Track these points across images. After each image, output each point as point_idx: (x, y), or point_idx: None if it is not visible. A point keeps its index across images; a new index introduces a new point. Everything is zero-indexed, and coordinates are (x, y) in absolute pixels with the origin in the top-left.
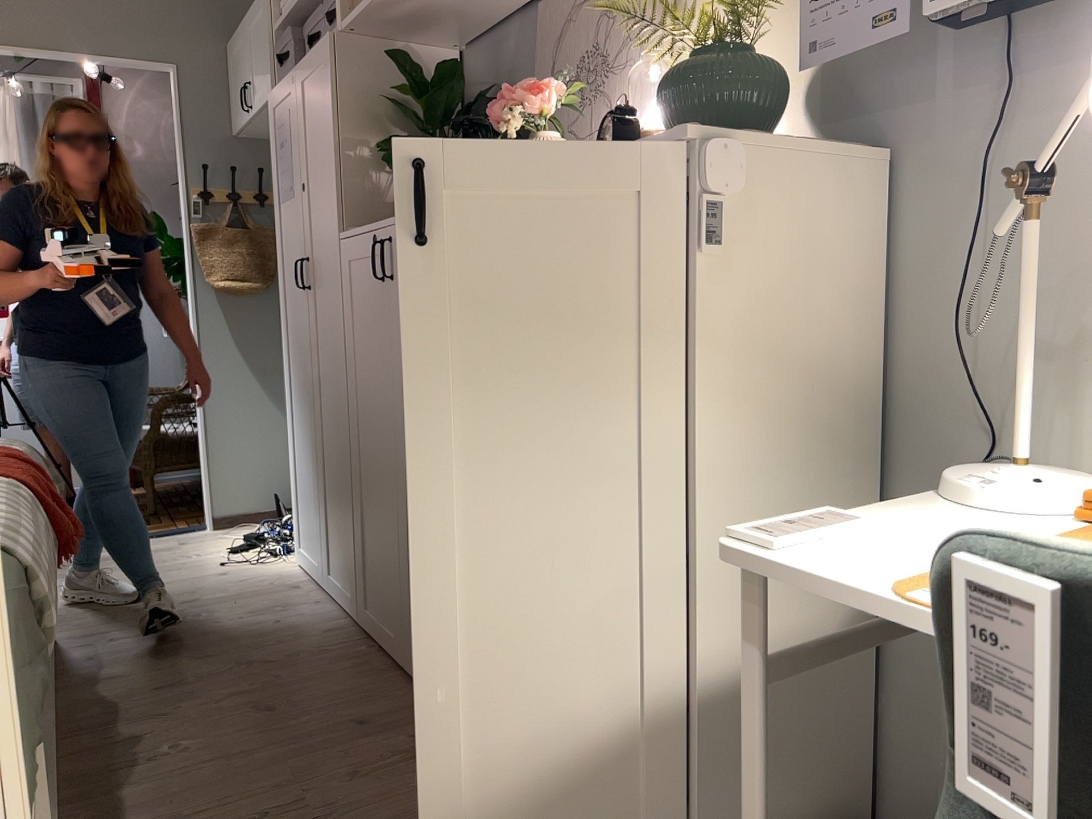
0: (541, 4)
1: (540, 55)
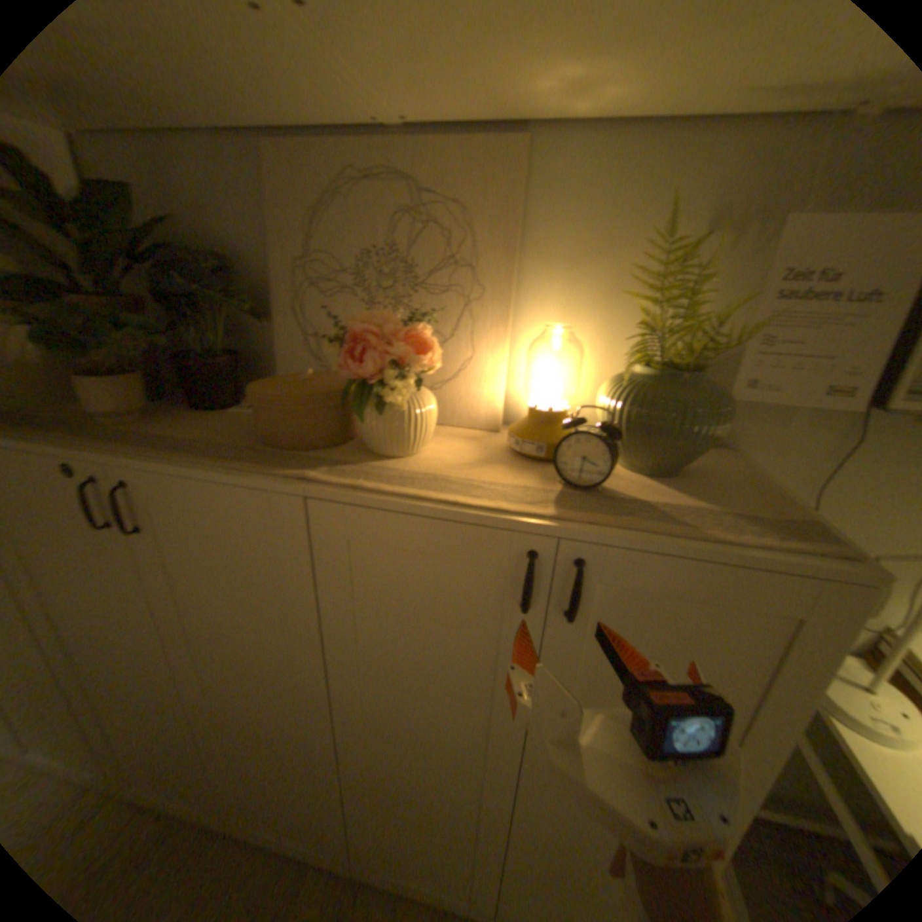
0: (254, 138)
1: (270, 214)
